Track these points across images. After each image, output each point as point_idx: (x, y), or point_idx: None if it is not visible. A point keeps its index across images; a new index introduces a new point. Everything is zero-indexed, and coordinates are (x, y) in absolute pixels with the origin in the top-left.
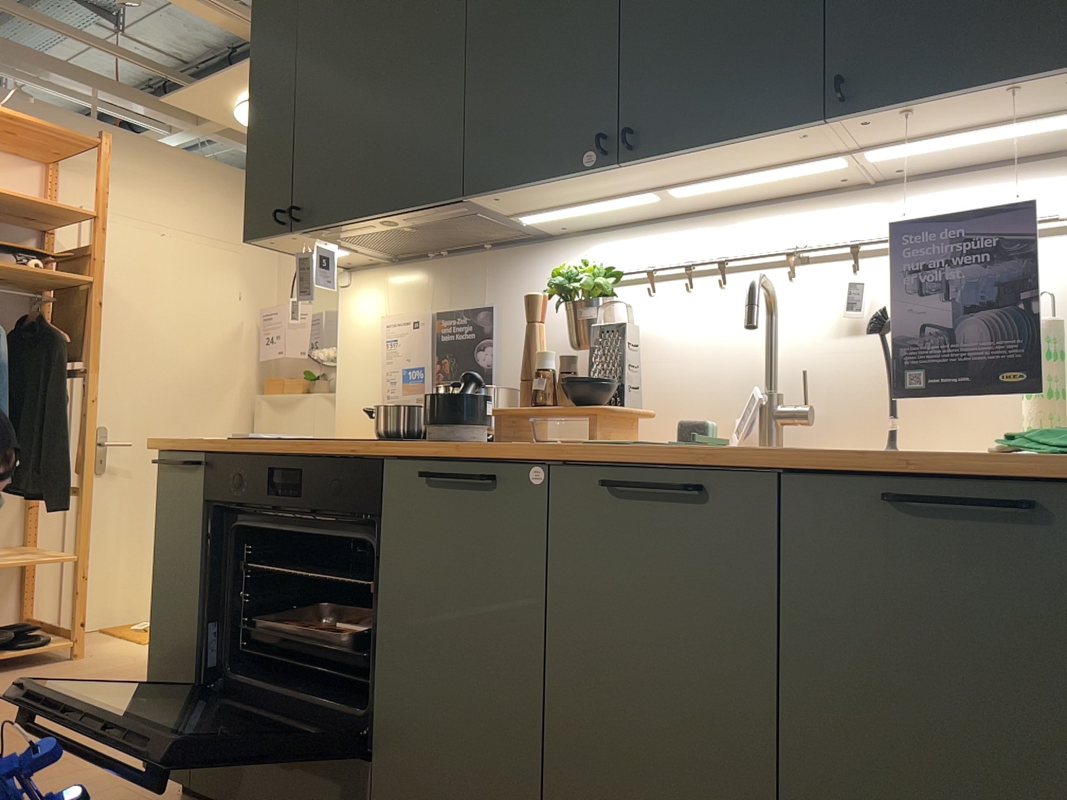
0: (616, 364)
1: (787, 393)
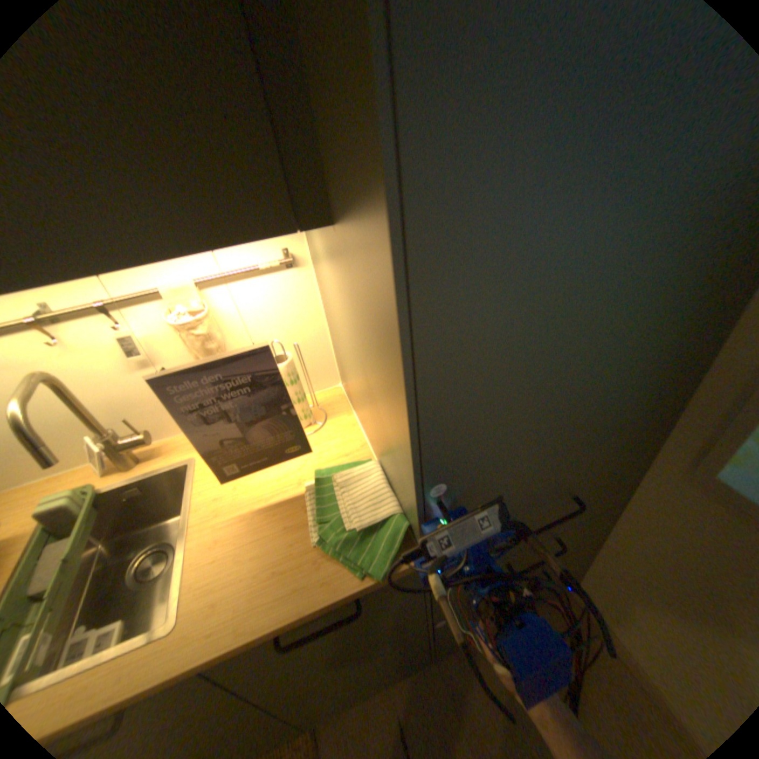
0: None
1: (115, 428)
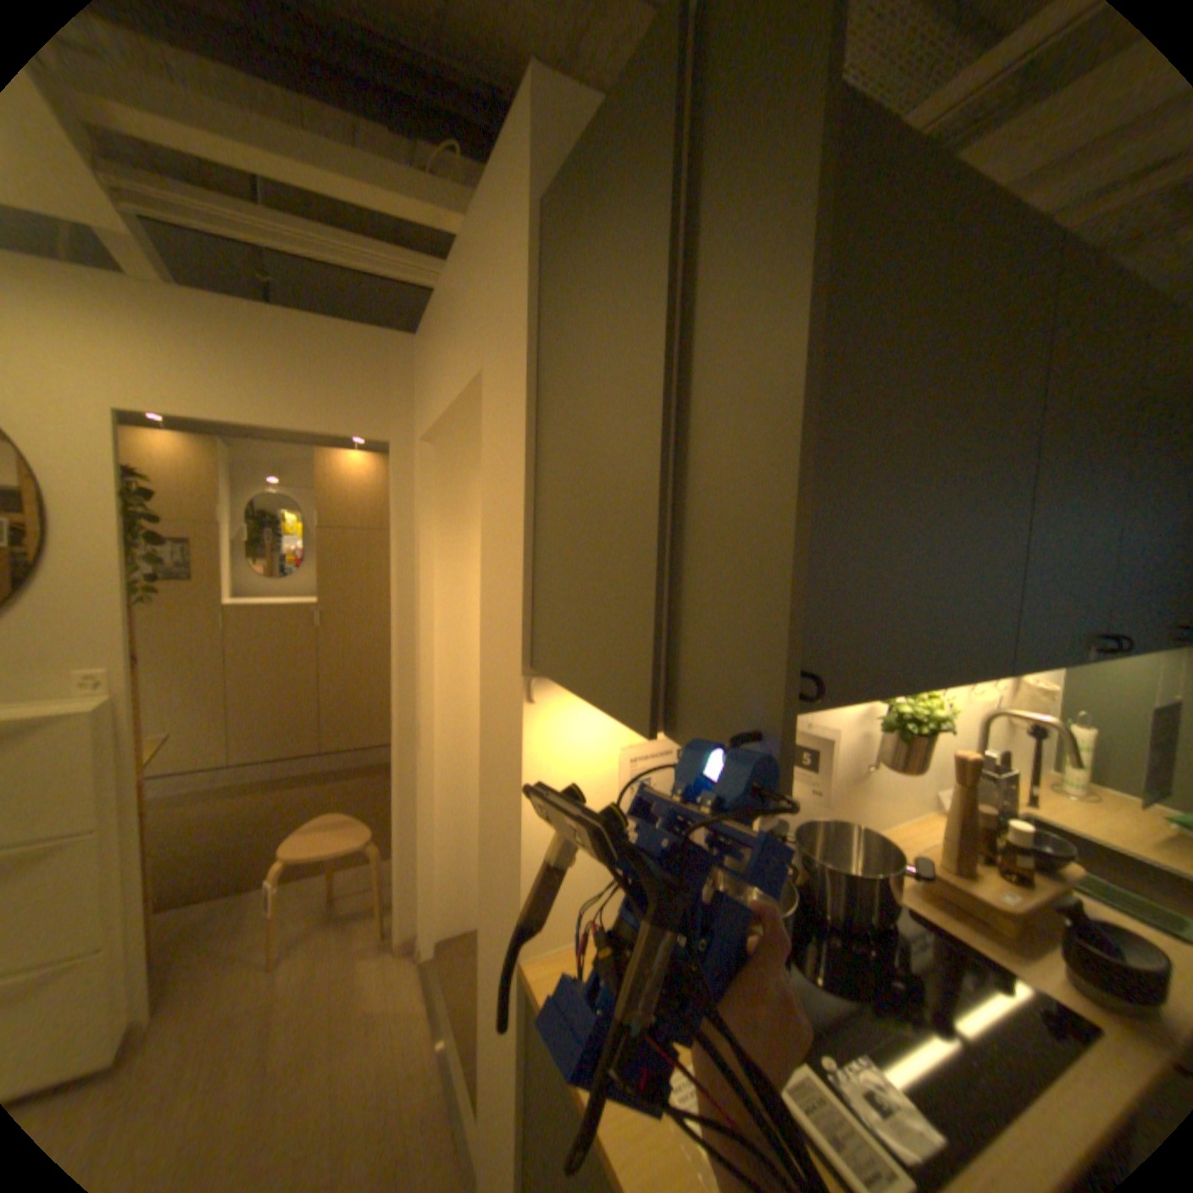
0: (1013, 809)
1: None
